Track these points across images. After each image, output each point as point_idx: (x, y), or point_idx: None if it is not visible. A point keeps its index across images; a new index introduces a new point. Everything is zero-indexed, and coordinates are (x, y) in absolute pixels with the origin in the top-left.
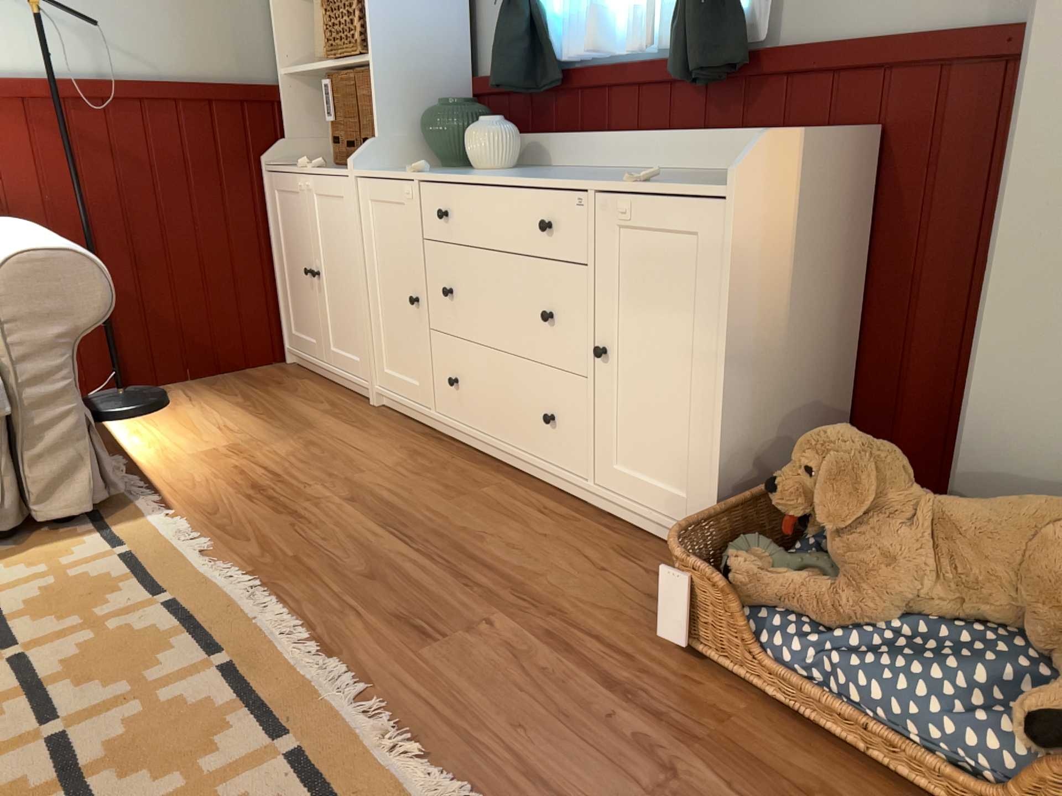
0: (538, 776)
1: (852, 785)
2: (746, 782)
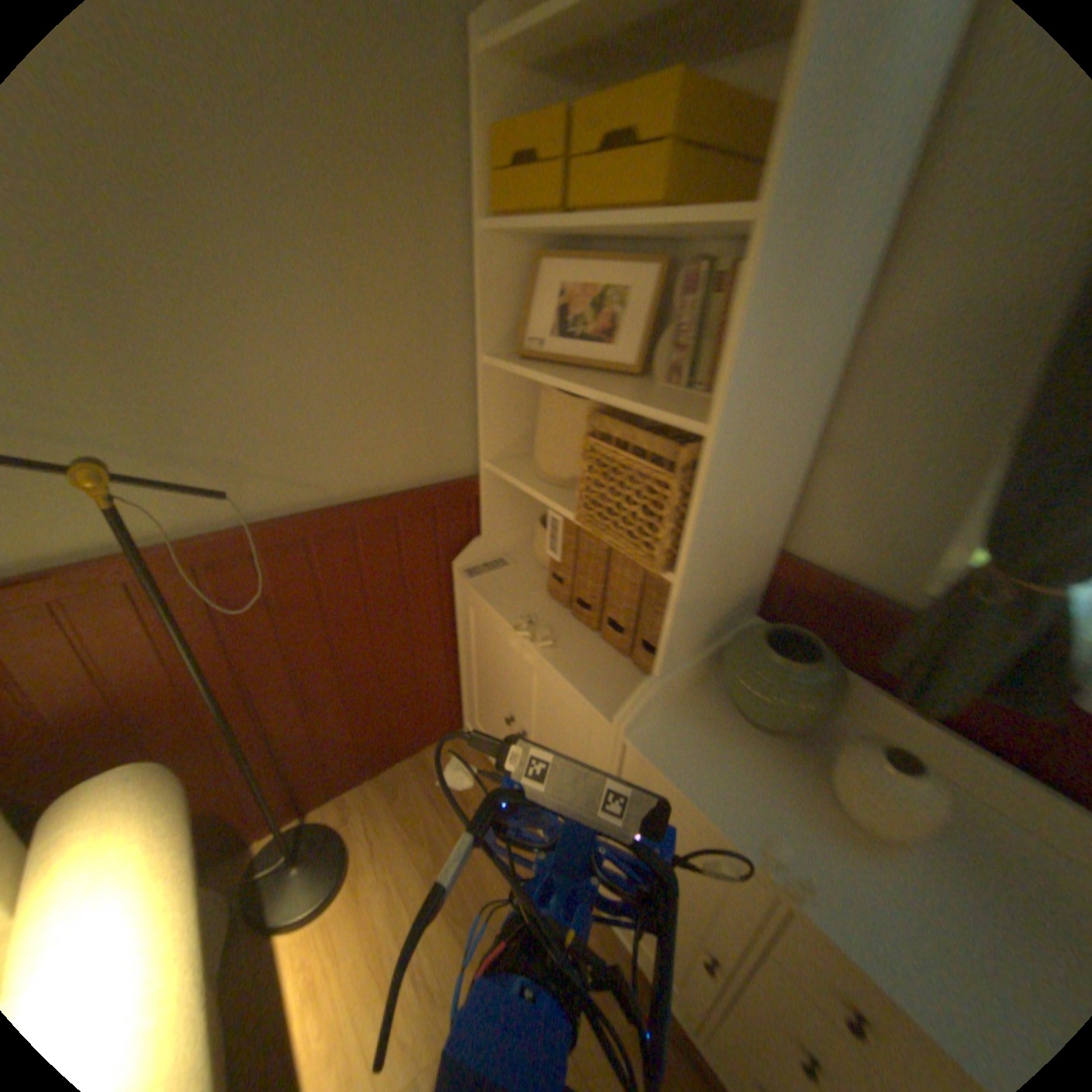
0: None
1: None
2: None
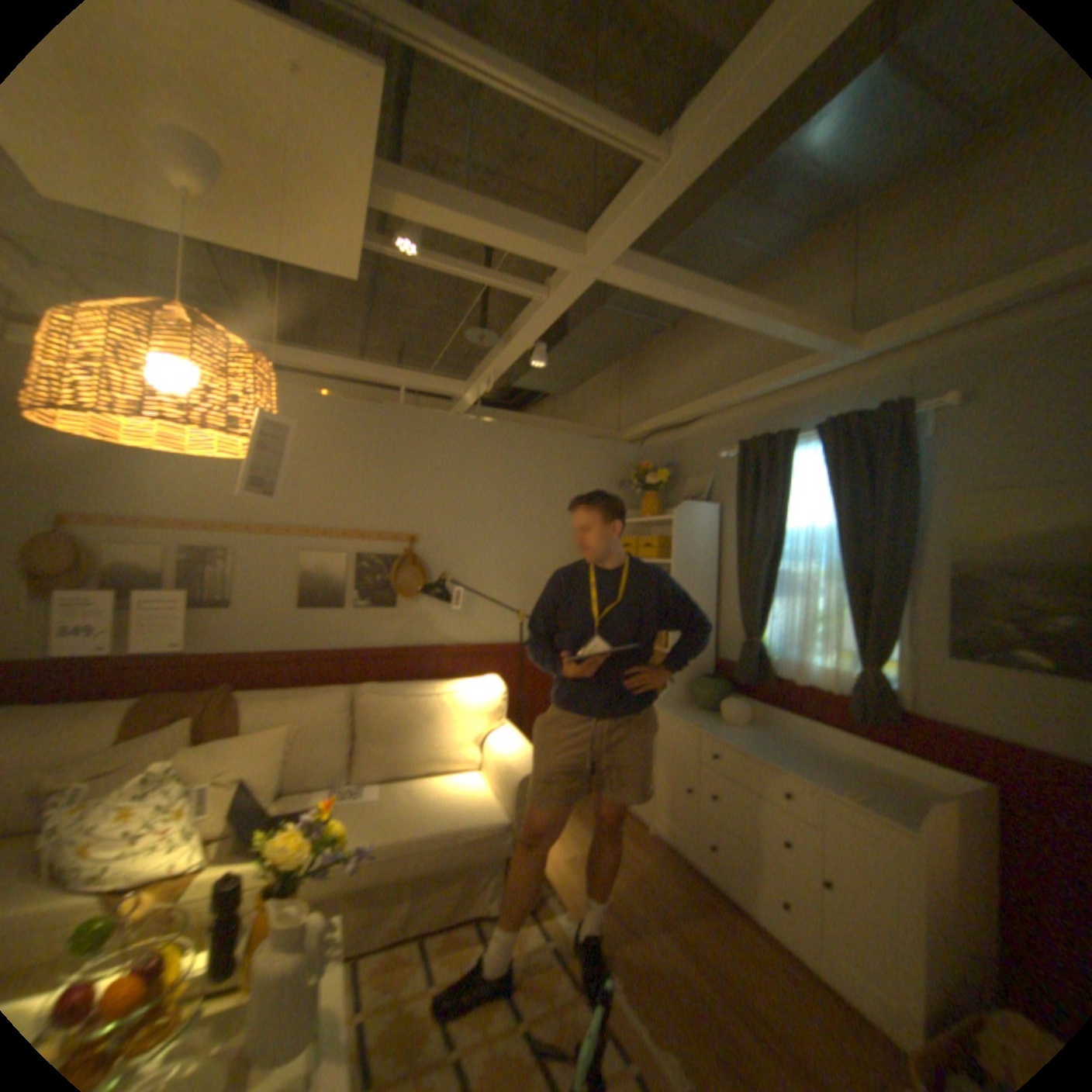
0: None
1: None
2: None
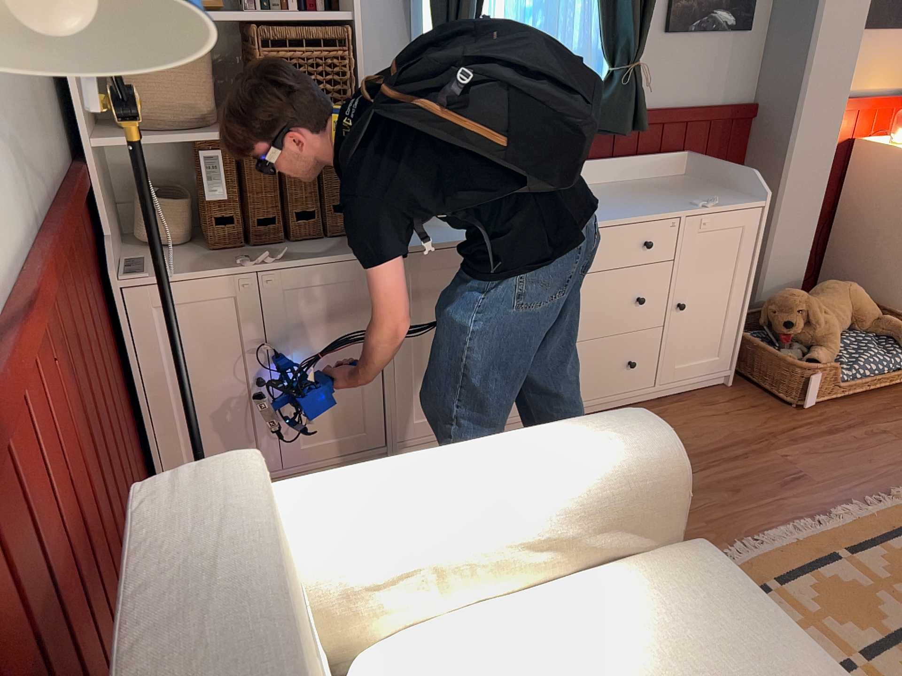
0: (900, 463)
1: (879, 400)
2: (885, 419)
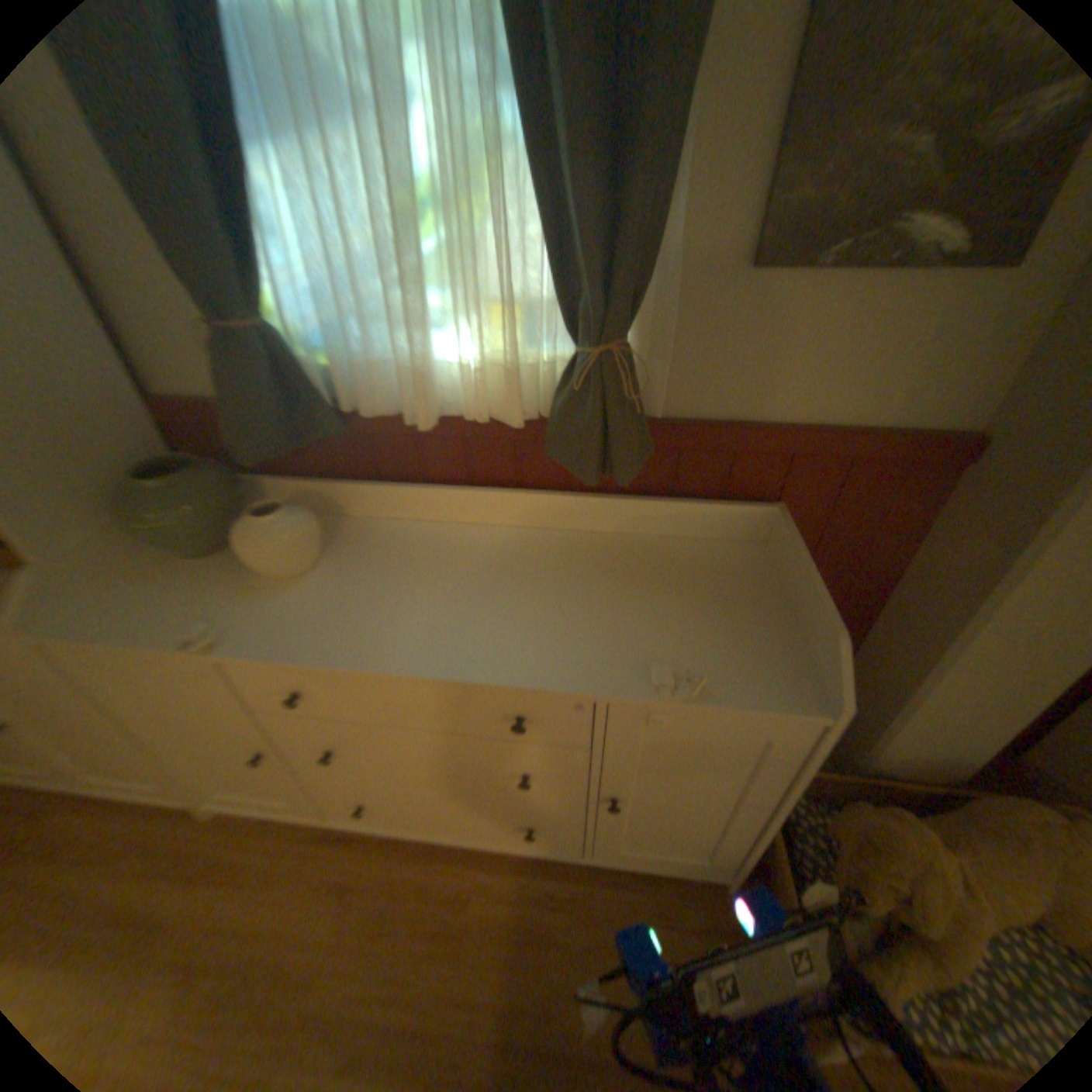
0: None
1: None
2: None
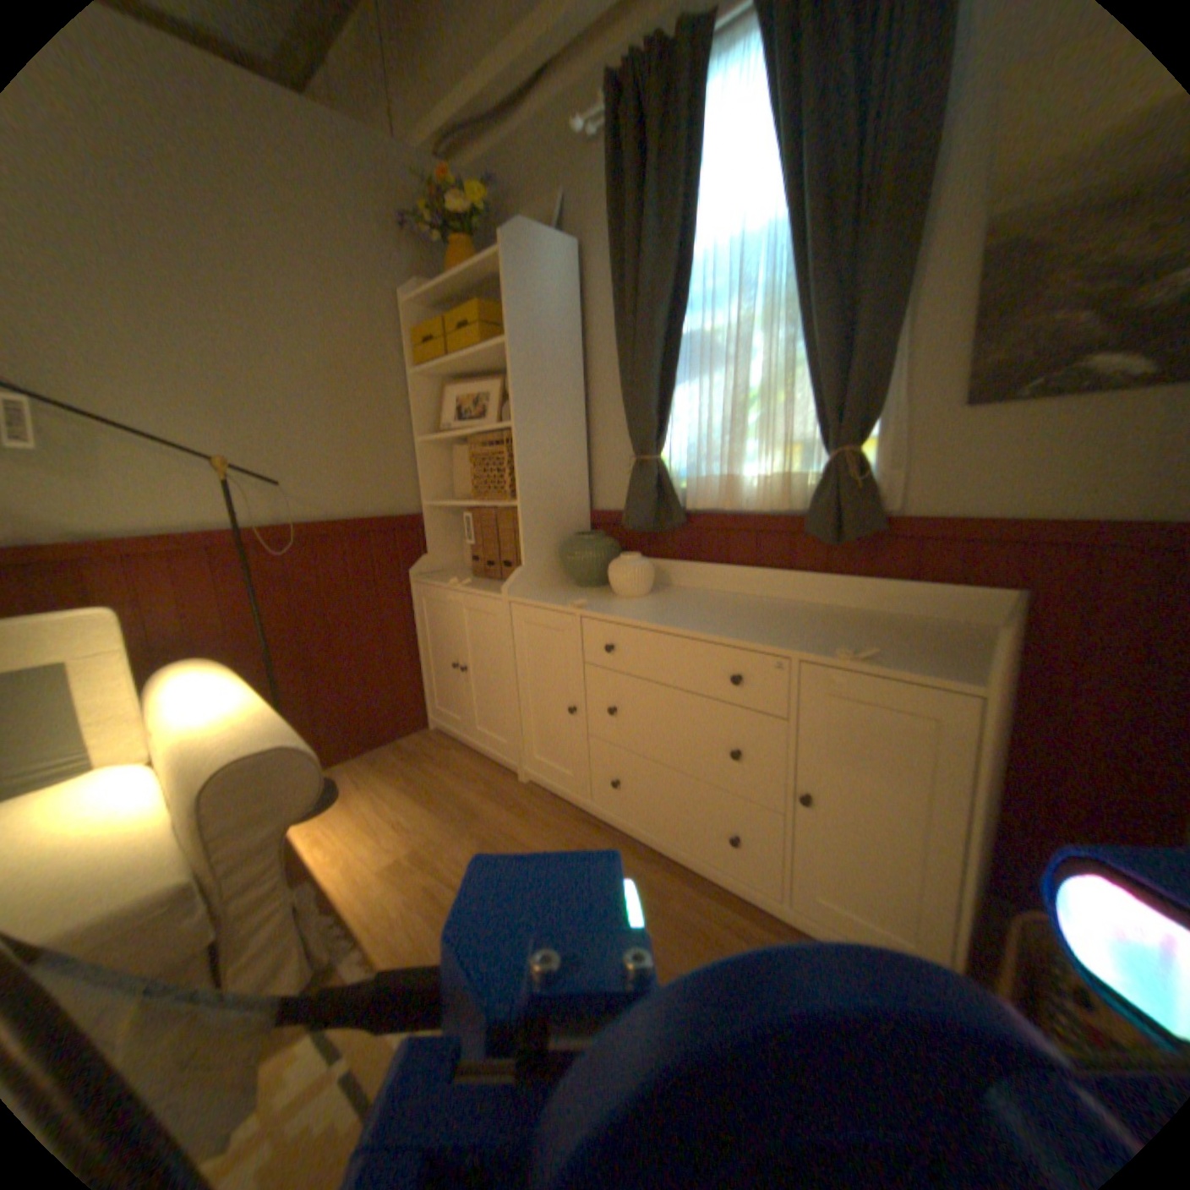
0: None
1: None
2: None
